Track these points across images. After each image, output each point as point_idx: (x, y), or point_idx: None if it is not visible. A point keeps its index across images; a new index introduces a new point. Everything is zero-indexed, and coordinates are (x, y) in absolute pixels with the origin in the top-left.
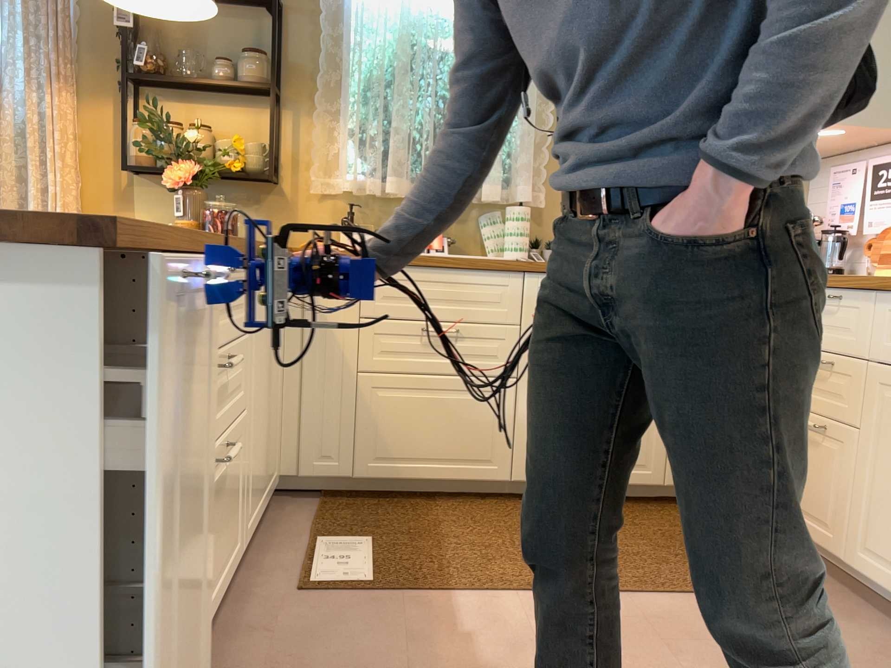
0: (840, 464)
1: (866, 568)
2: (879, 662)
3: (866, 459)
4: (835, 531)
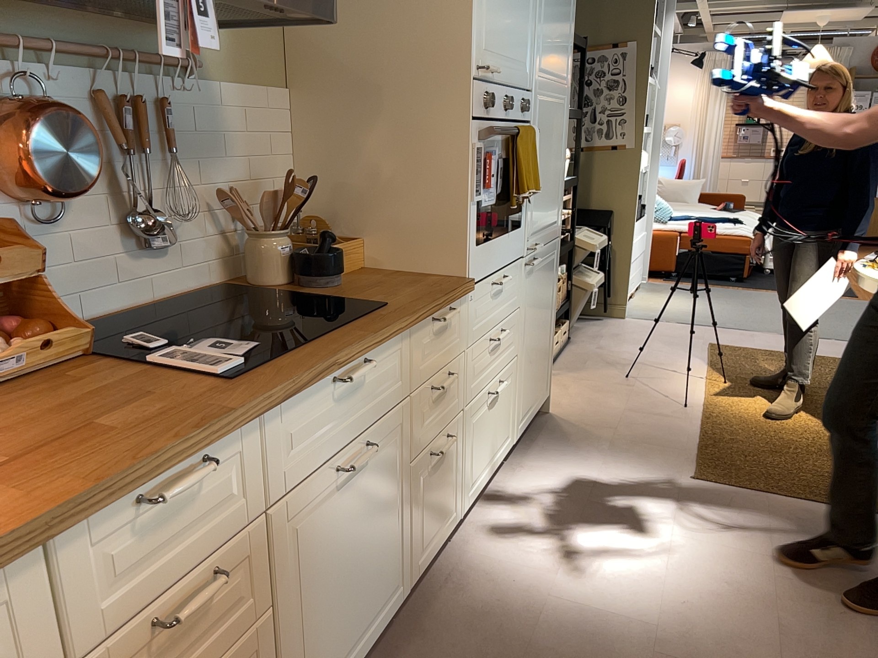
0: None
1: None
2: None
3: (287, 622)
4: None
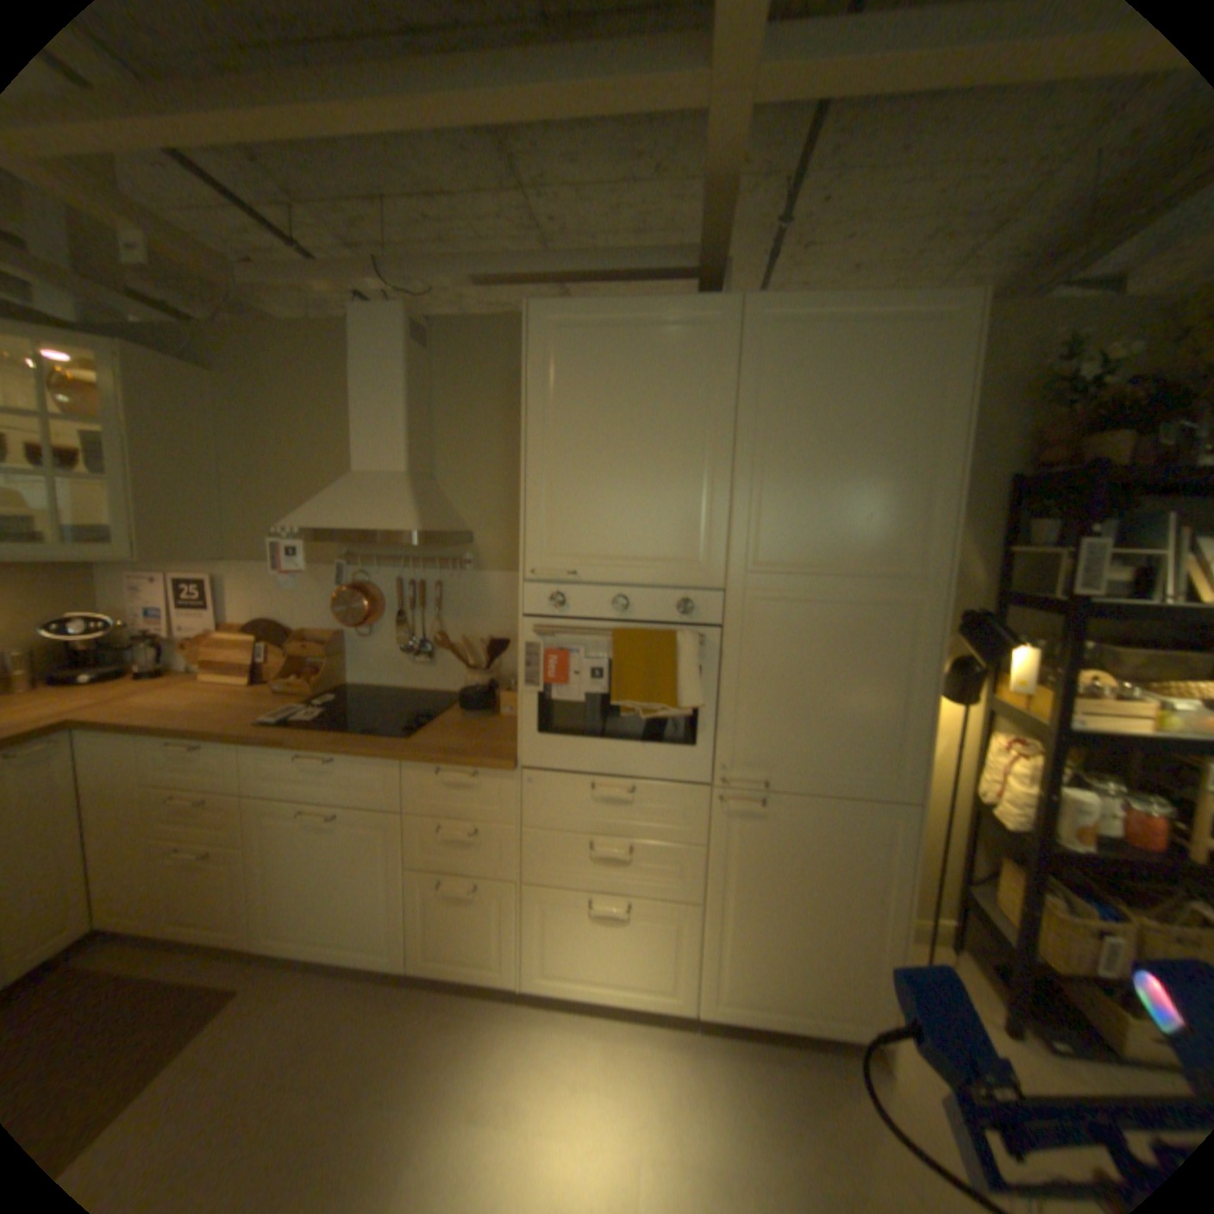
0: (228, 880)
1: (270, 948)
2: (306, 1022)
3: (253, 870)
4: (234, 930)
